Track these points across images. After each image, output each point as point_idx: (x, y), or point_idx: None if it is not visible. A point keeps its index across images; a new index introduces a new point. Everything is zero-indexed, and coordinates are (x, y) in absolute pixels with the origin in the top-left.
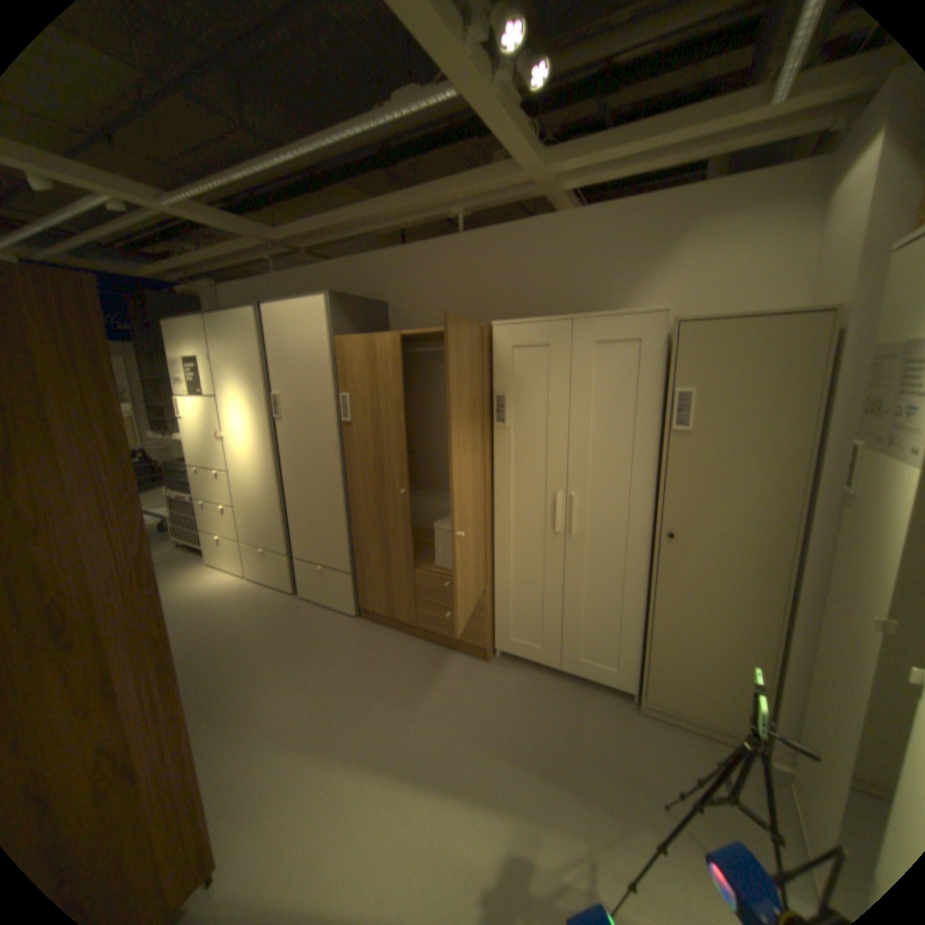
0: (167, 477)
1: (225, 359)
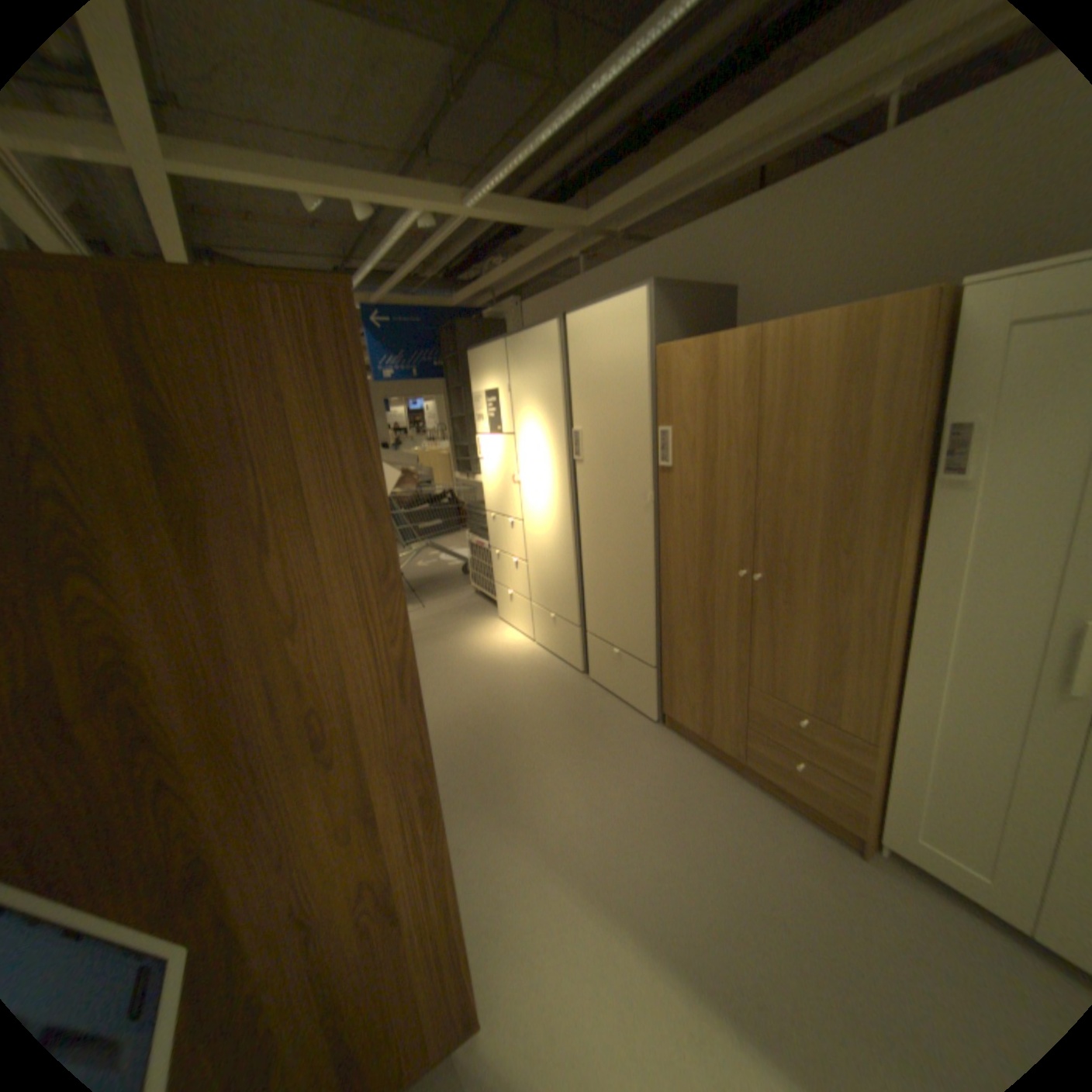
0: (470, 520)
1: (525, 390)
